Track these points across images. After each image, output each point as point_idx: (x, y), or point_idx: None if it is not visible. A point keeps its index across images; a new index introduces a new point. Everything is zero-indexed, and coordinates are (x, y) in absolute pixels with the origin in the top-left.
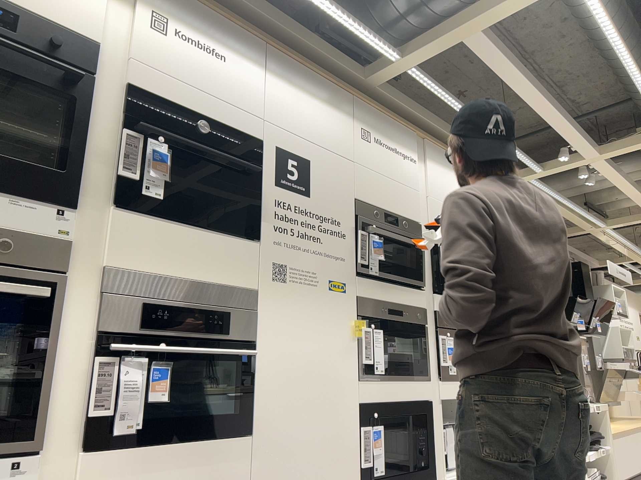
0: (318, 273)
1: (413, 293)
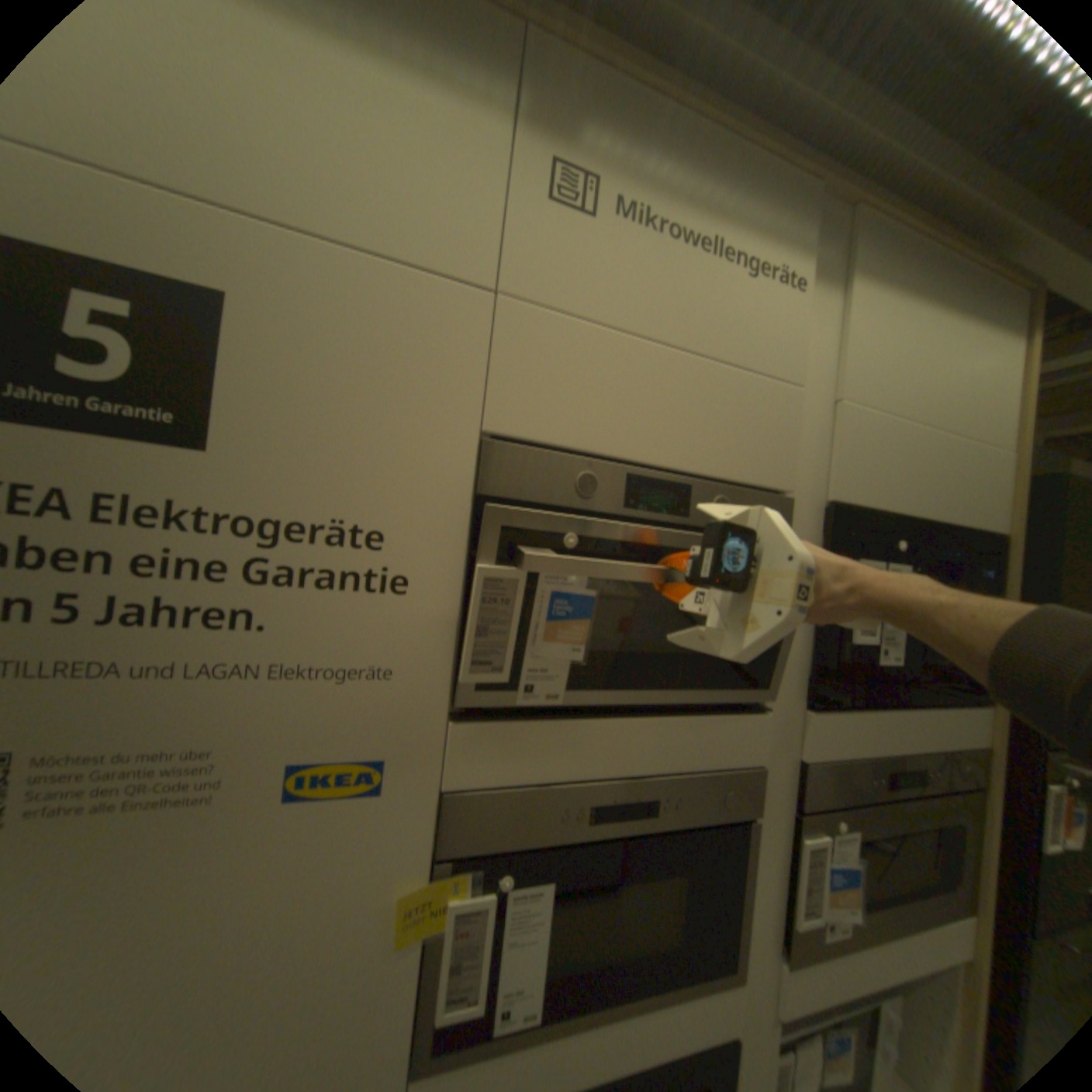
0: (219, 749)
1: (716, 732)
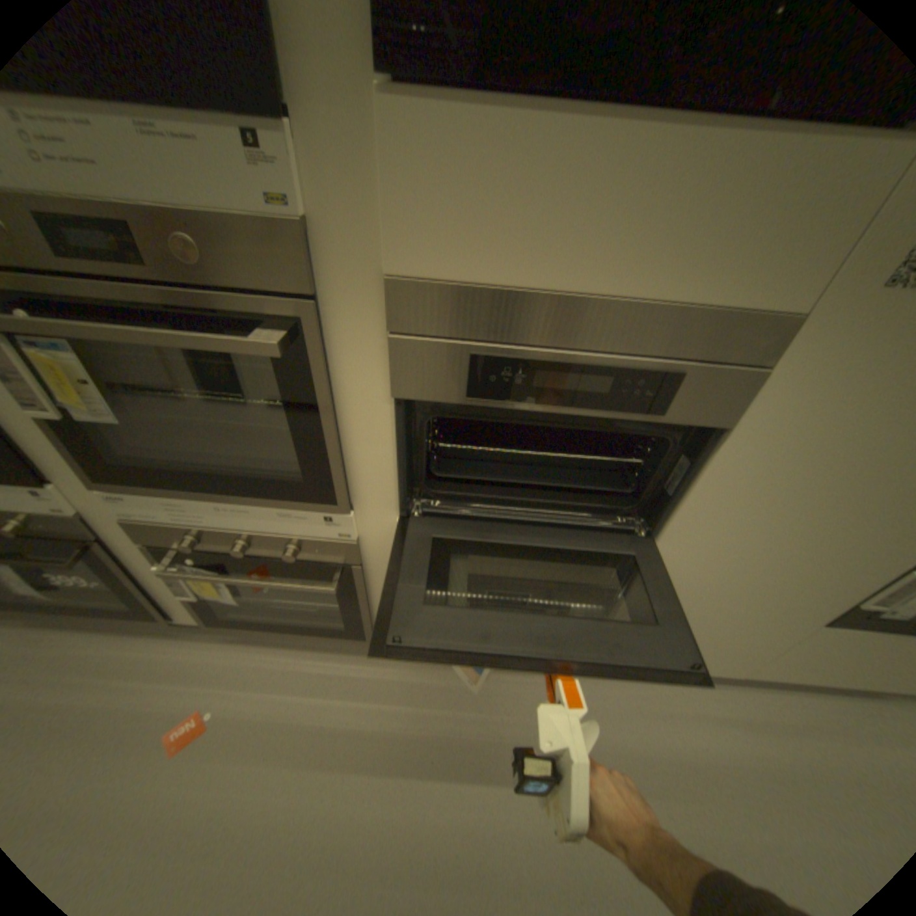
0: None
1: None
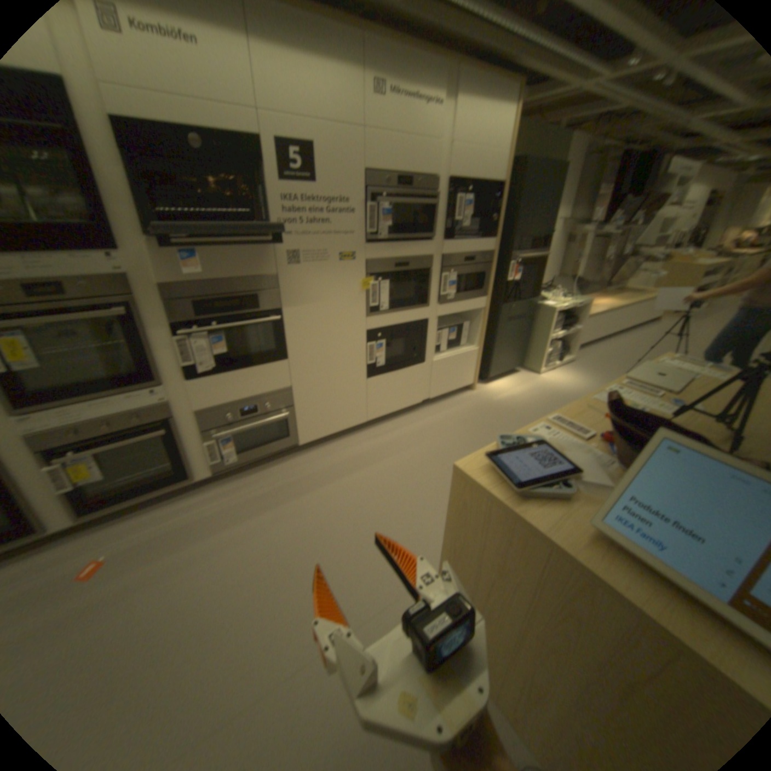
0: (328, 249)
1: (421, 245)
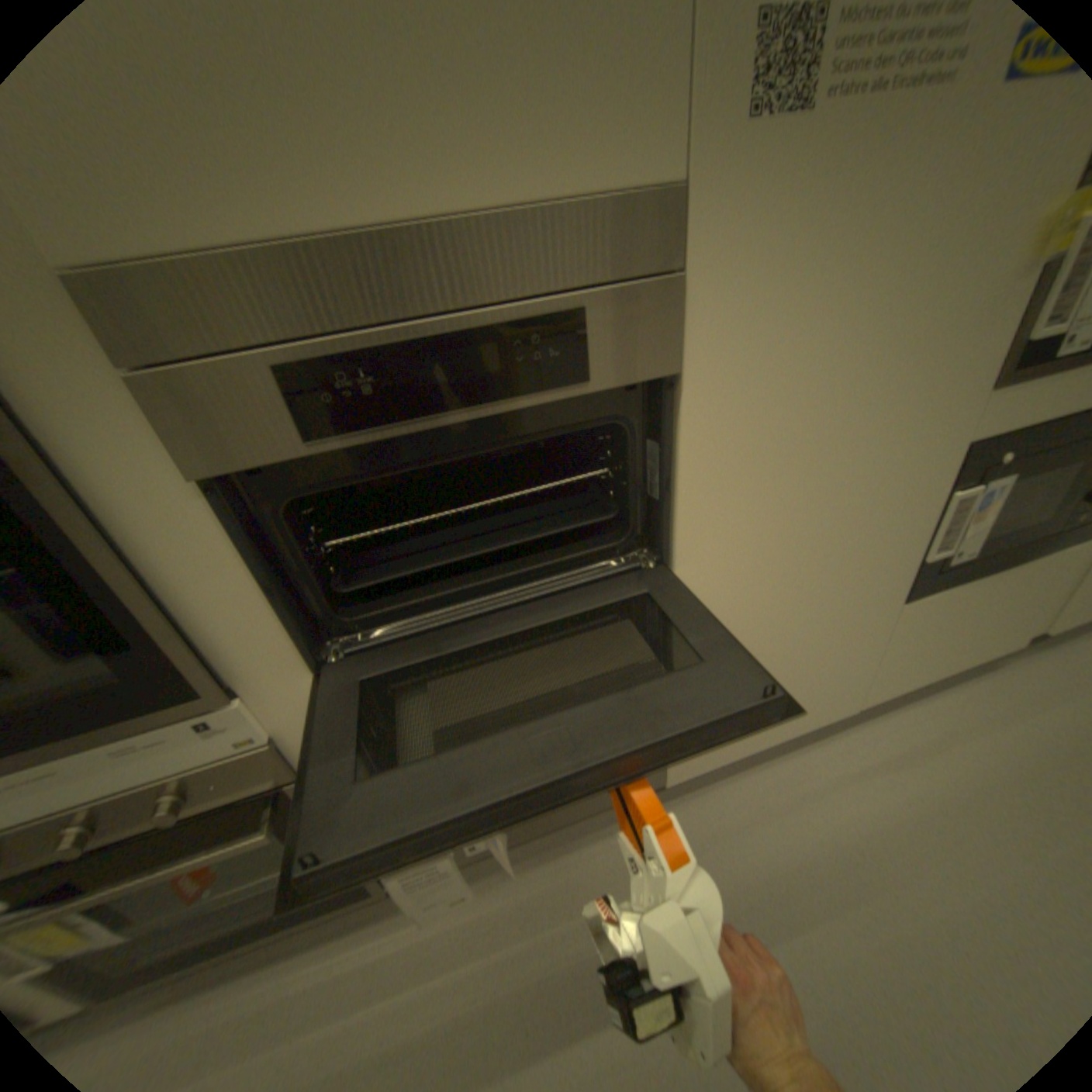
0: None
1: None
